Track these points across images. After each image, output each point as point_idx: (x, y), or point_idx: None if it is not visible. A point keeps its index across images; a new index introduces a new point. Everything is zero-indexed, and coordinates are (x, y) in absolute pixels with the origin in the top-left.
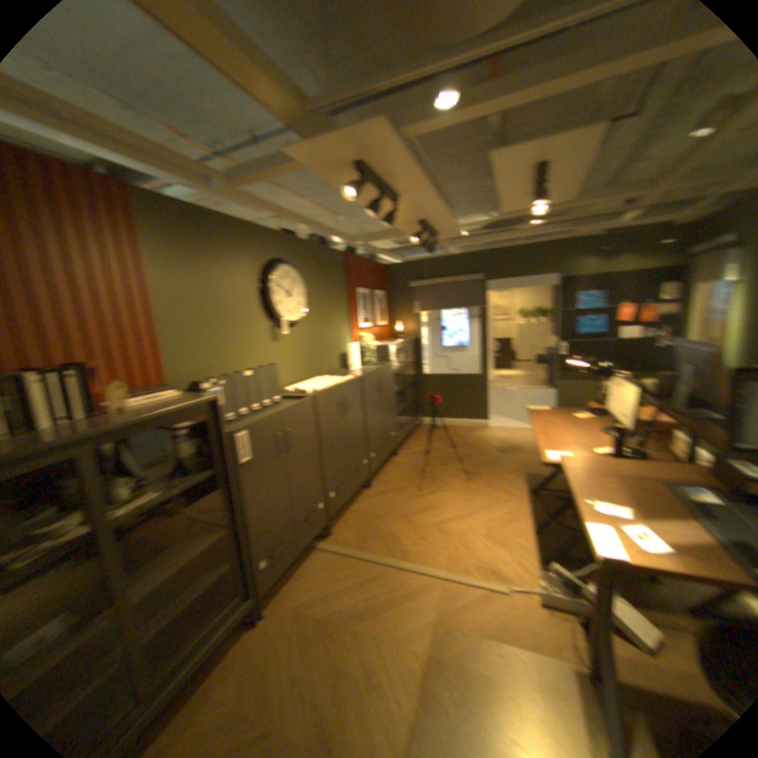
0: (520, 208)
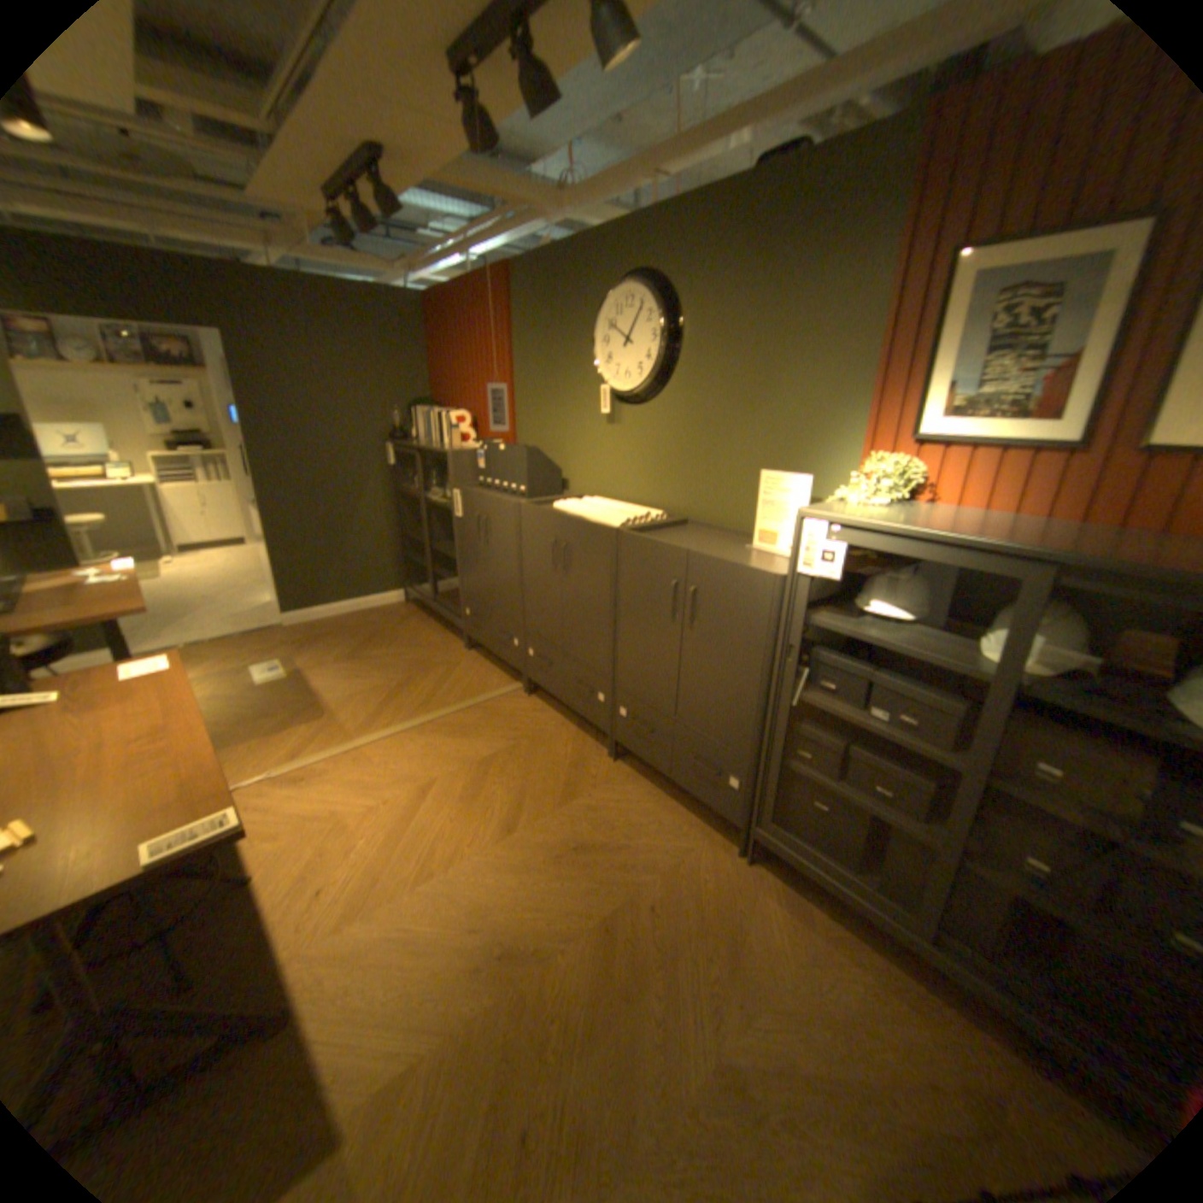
0: None
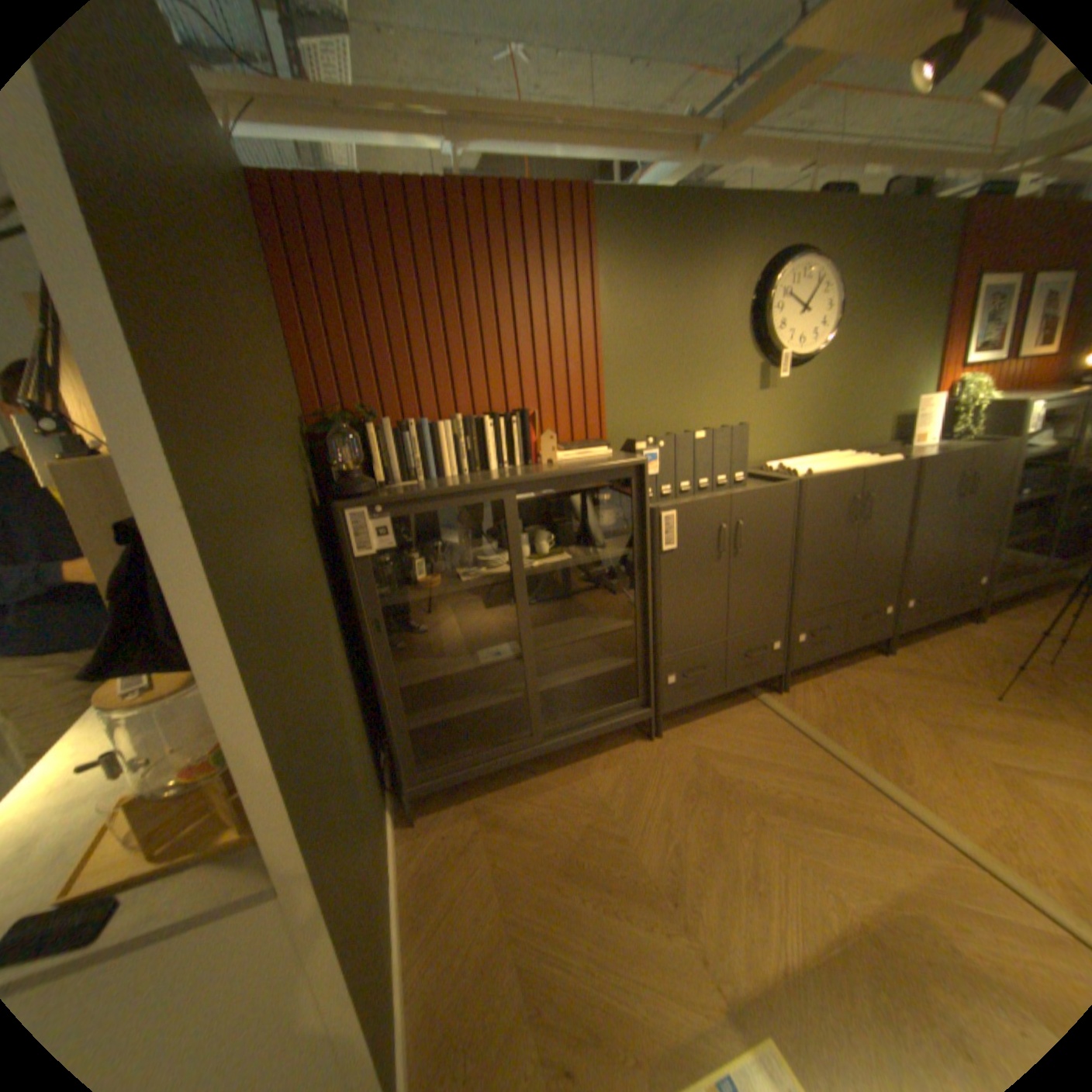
0: None
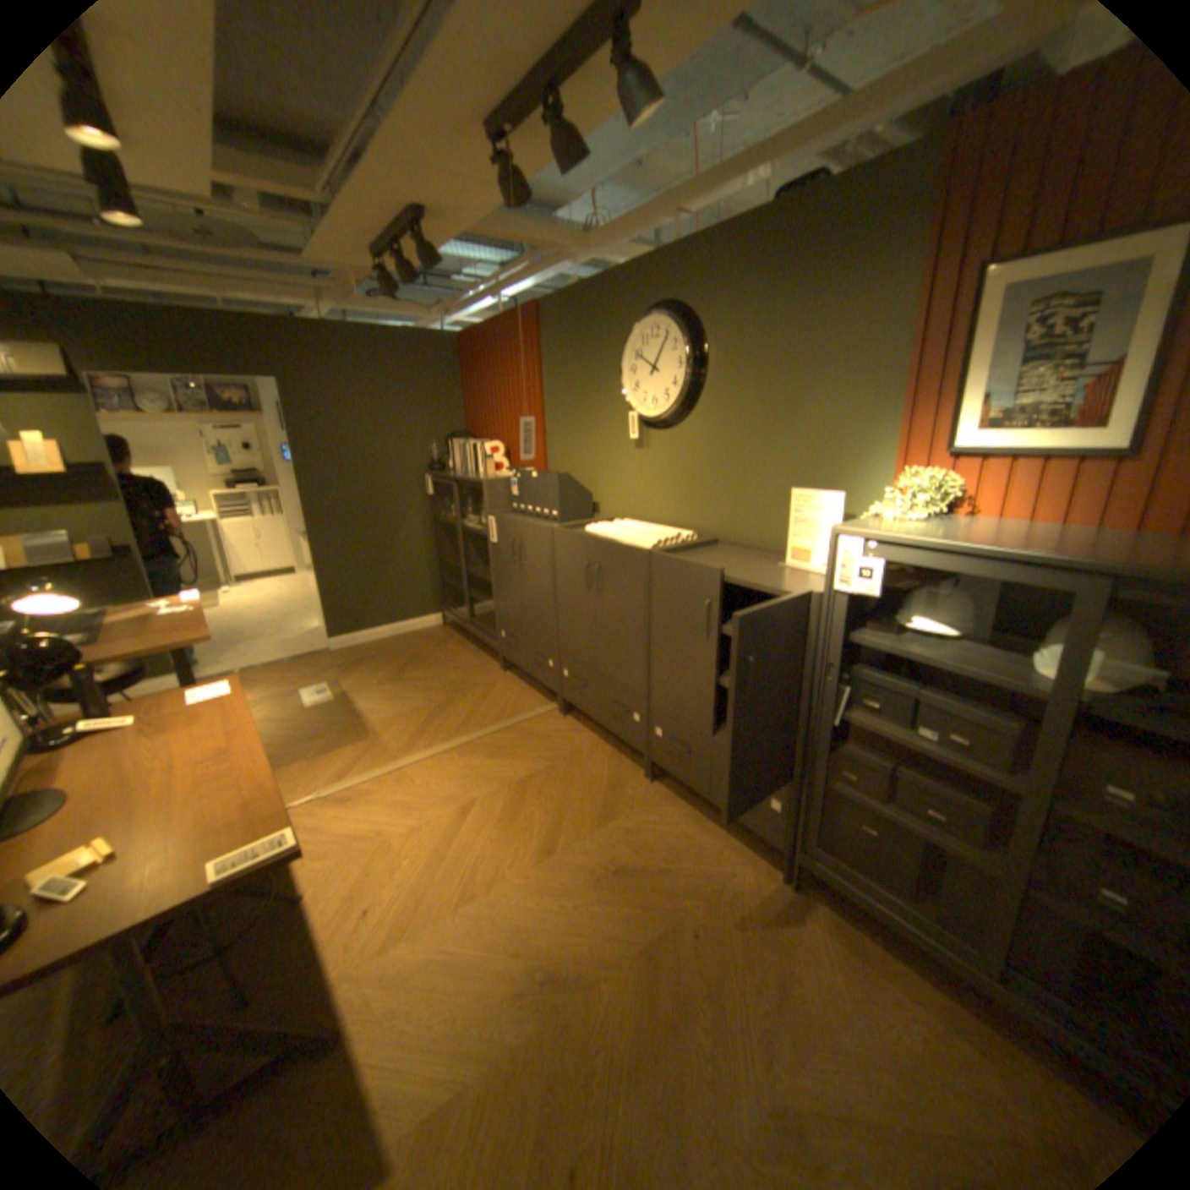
0: None
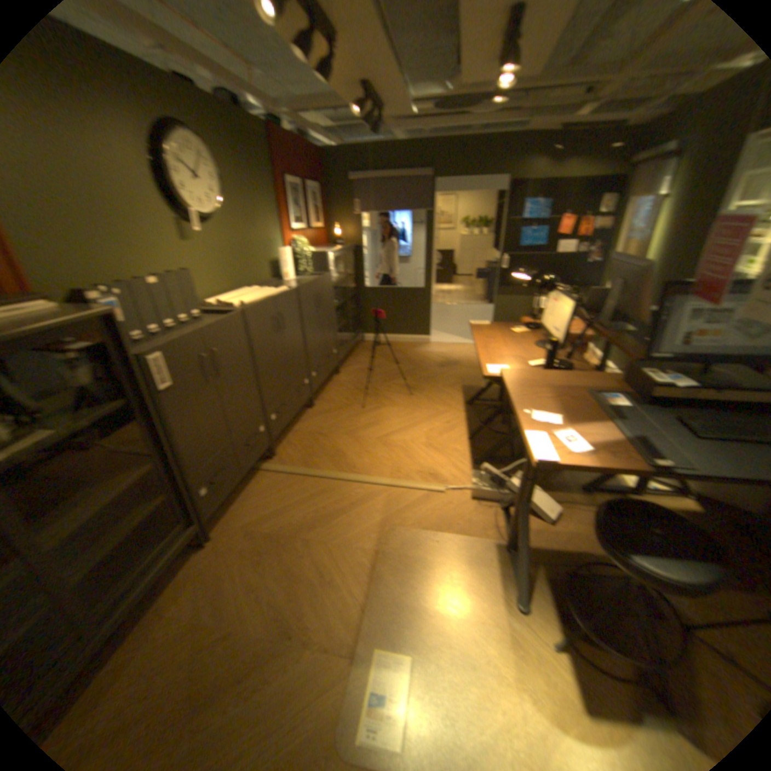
0: (477, 81)
